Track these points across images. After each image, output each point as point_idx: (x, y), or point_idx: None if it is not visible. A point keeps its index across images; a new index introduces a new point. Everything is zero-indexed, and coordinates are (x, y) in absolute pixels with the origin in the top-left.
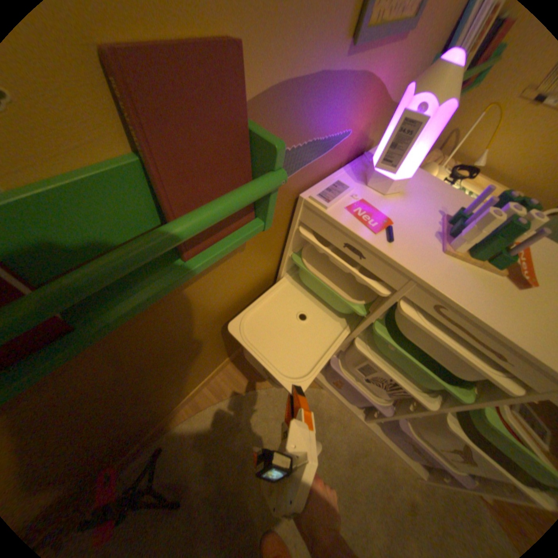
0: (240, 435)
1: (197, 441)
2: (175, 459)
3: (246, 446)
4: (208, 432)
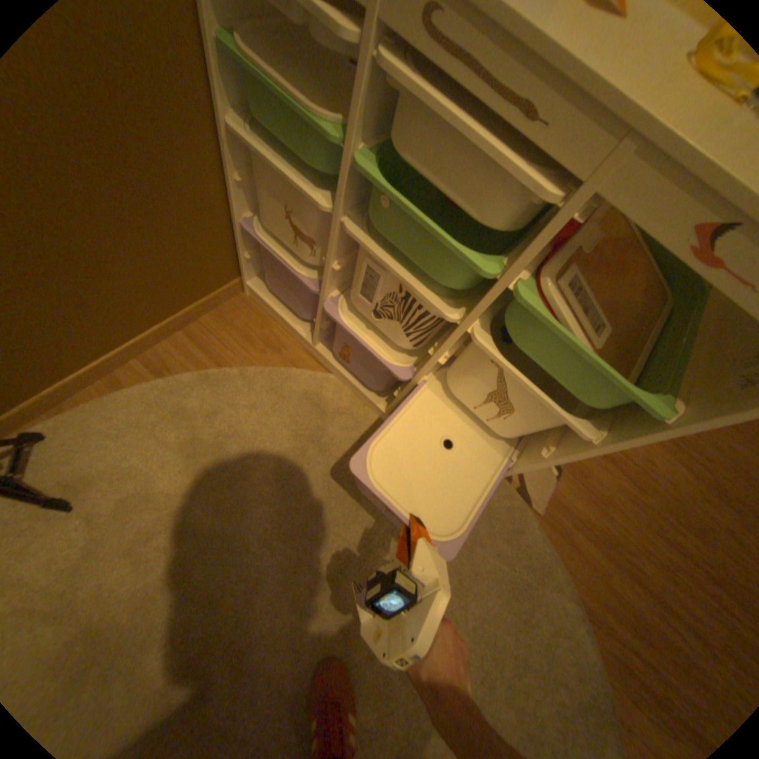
0: (188, 424)
1: (112, 427)
2: (70, 450)
3: (197, 438)
4: (132, 417)
